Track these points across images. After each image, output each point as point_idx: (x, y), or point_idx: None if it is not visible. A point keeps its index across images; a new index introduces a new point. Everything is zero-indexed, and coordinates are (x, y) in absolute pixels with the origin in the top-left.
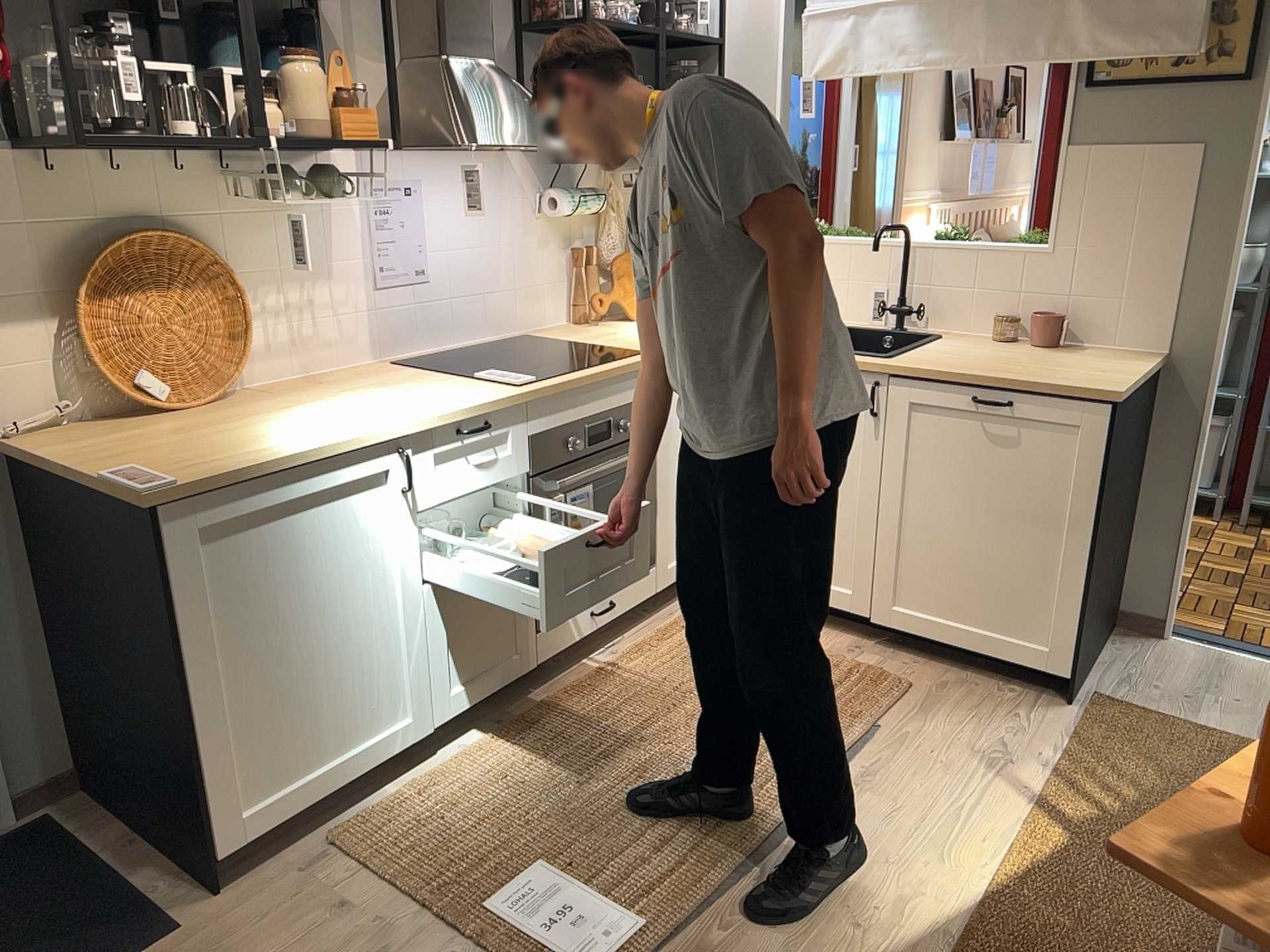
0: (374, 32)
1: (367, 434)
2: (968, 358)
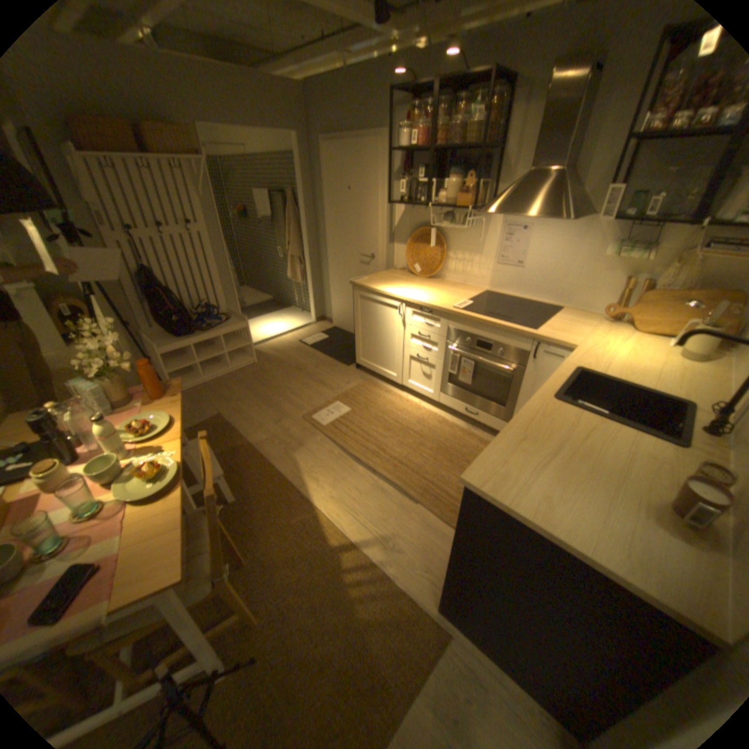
0: (529, 156)
1: (392, 294)
2: (573, 435)
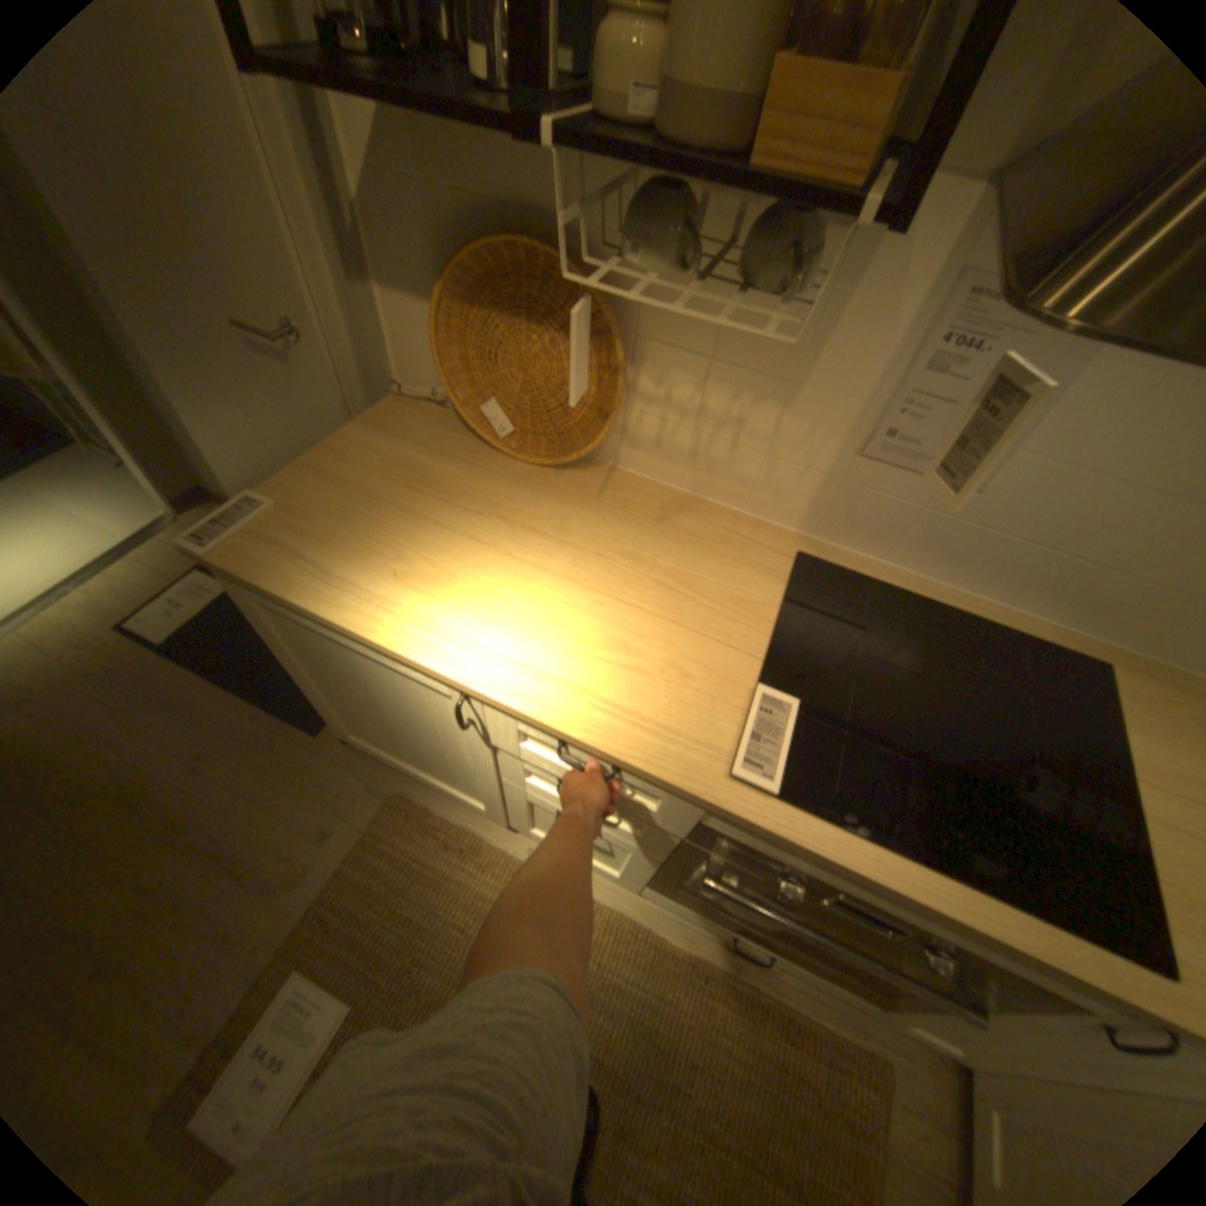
0: None
1: (411, 657)
2: None
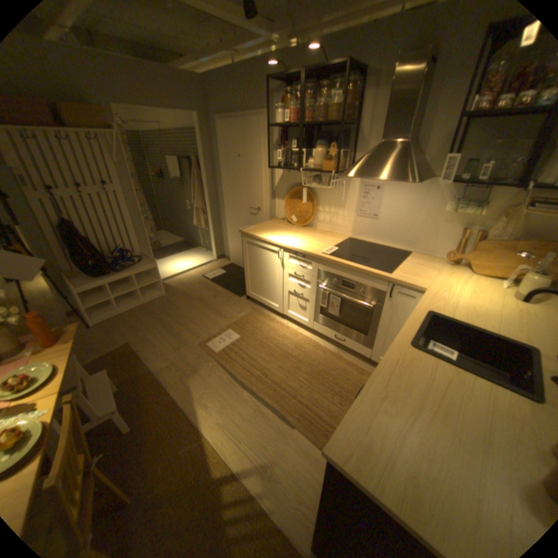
0: (379, 130)
1: (272, 241)
2: (432, 389)
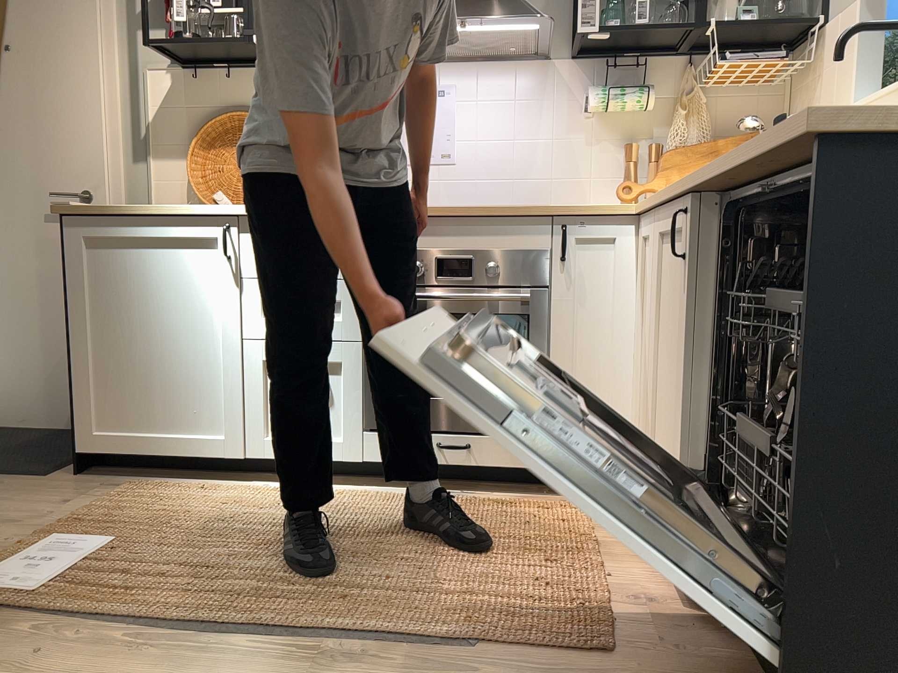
0: None
1: (199, 207)
2: None
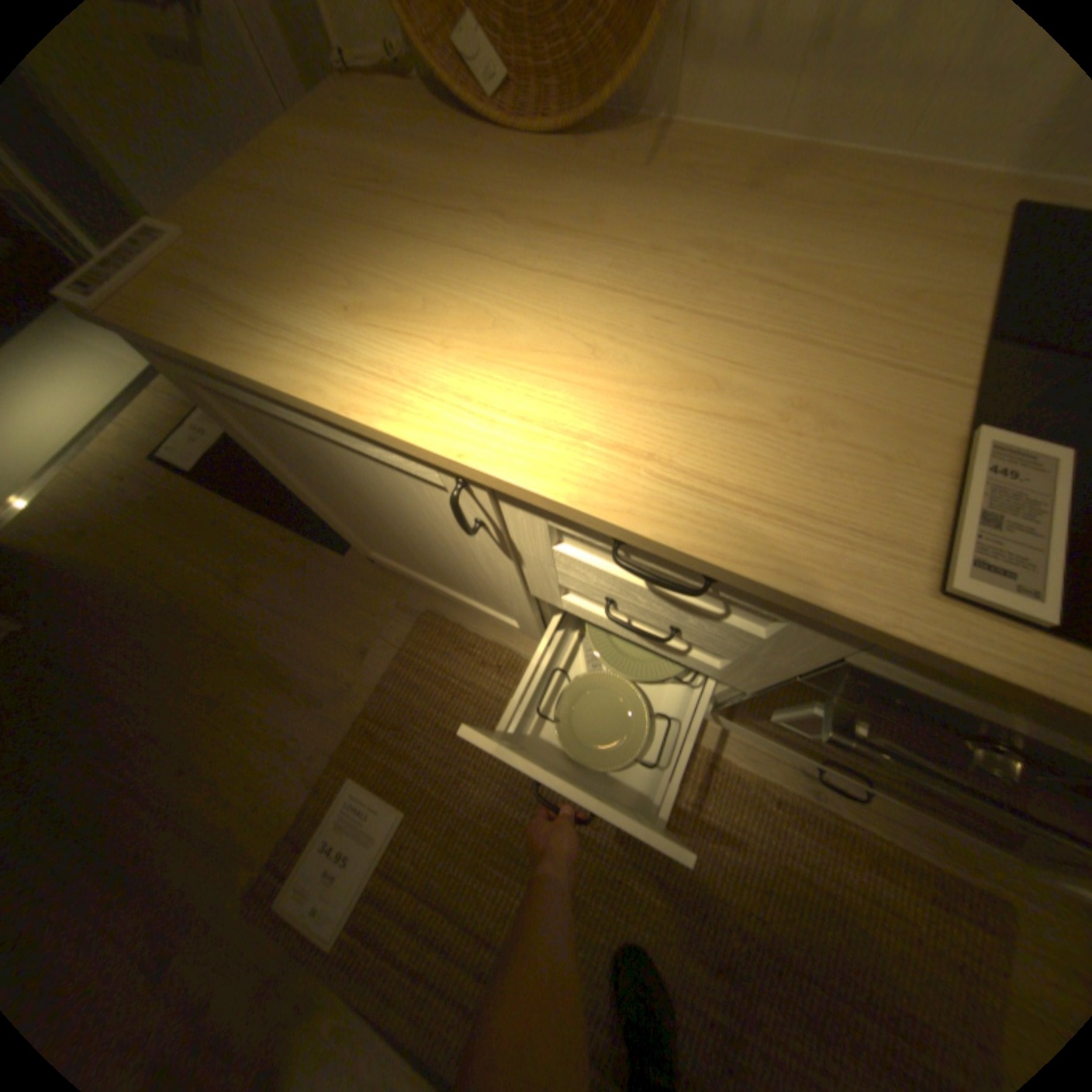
0: None
1: (369, 421)
2: None
